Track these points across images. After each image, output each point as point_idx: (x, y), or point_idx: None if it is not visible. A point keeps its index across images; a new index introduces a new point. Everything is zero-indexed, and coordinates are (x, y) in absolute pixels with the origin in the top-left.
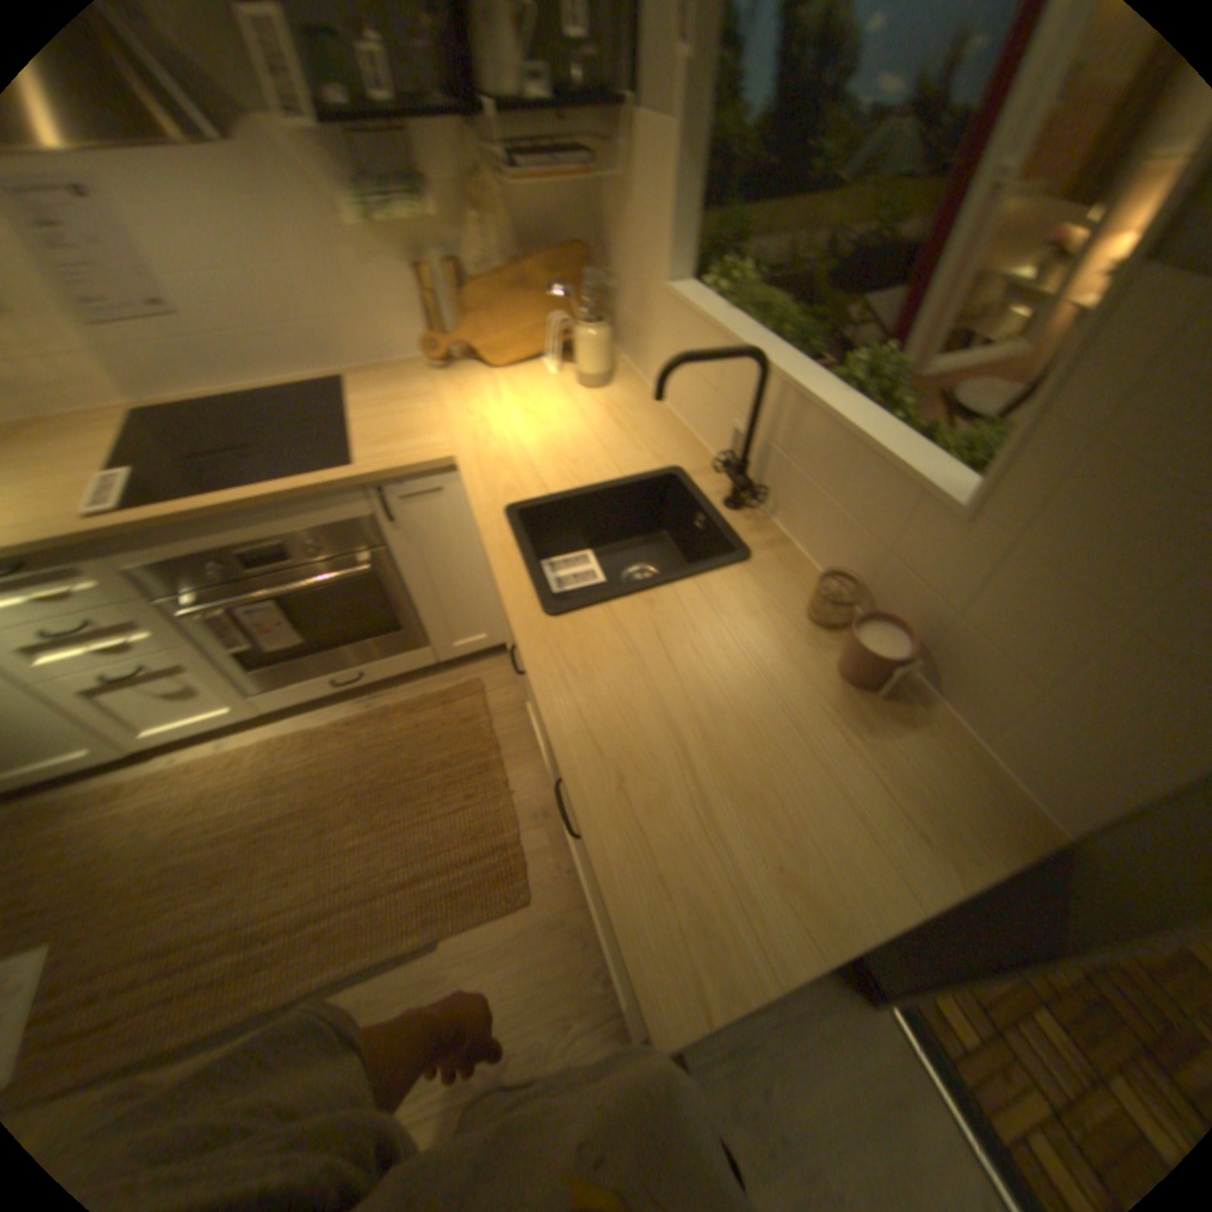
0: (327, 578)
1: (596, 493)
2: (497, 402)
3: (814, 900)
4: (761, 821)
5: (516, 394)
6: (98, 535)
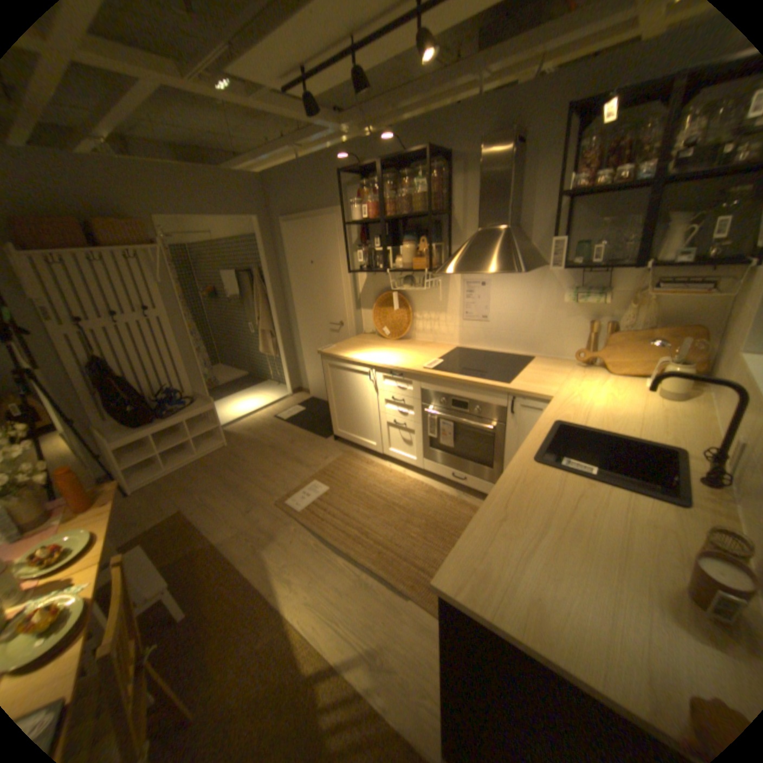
0: (477, 424)
1: (615, 439)
2: (601, 388)
3: (544, 626)
4: (552, 585)
5: (615, 388)
6: (424, 374)
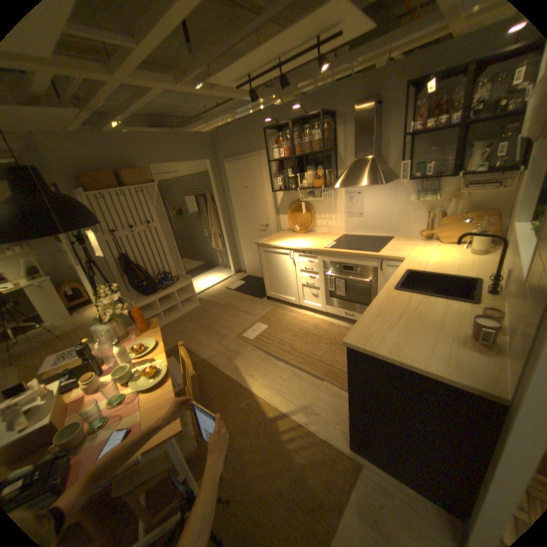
0: (359, 279)
1: (441, 276)
2: (435, 251)
3: (399, 352)
4: (404, 338)
5: (444, 251)
6: (325, 251)
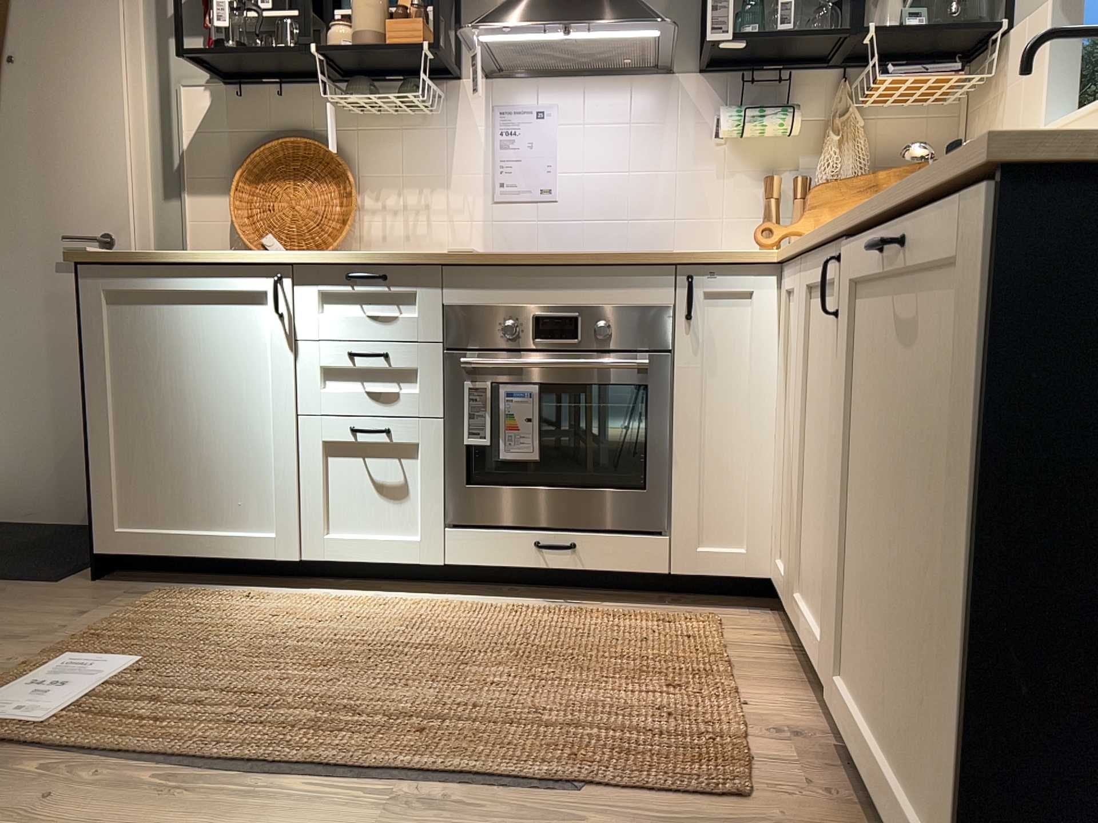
0: (610, 364)
1: None
2: None
3: None
4: None
5: None
6: (459, 259)
